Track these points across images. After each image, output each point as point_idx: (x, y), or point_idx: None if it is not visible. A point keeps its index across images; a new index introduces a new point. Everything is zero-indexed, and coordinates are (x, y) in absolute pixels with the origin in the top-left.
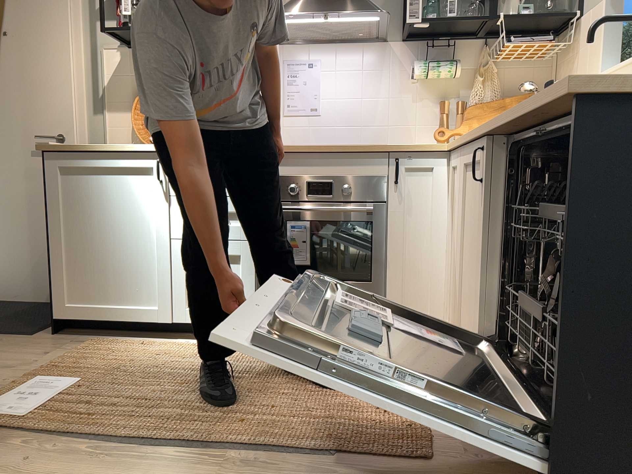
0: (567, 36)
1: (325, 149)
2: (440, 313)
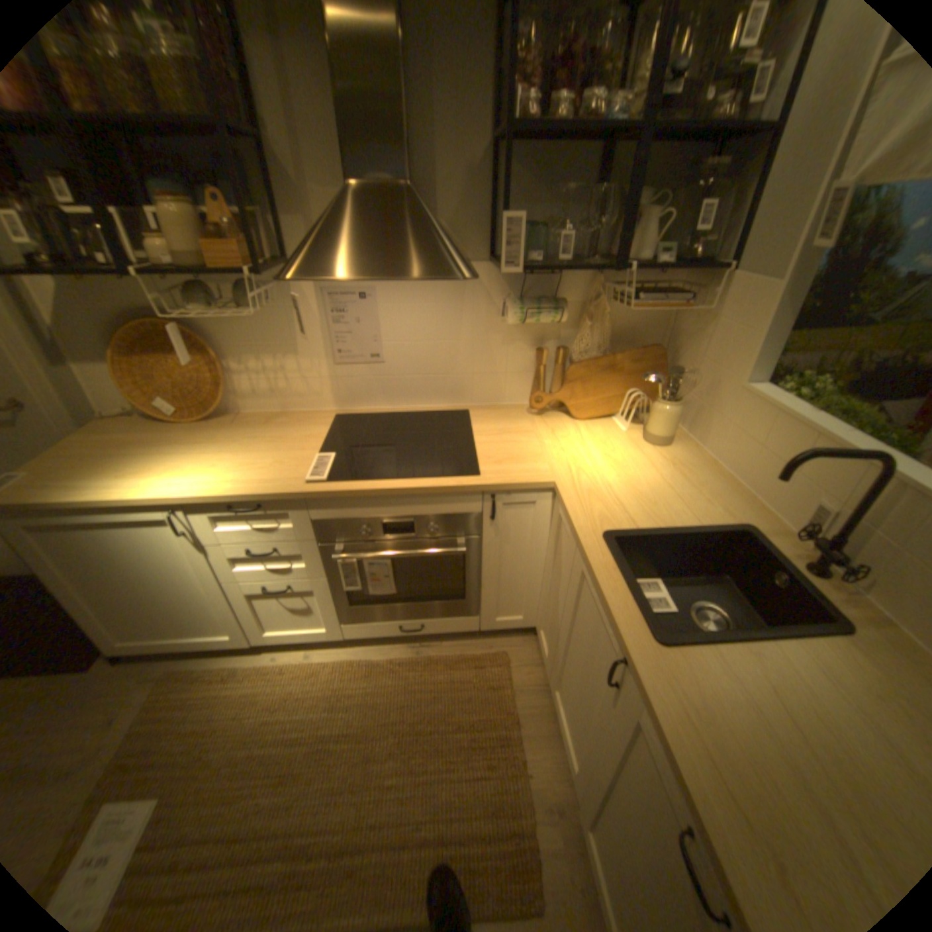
0: (709, 277)
1: (399, 492)
2: (531, 614)
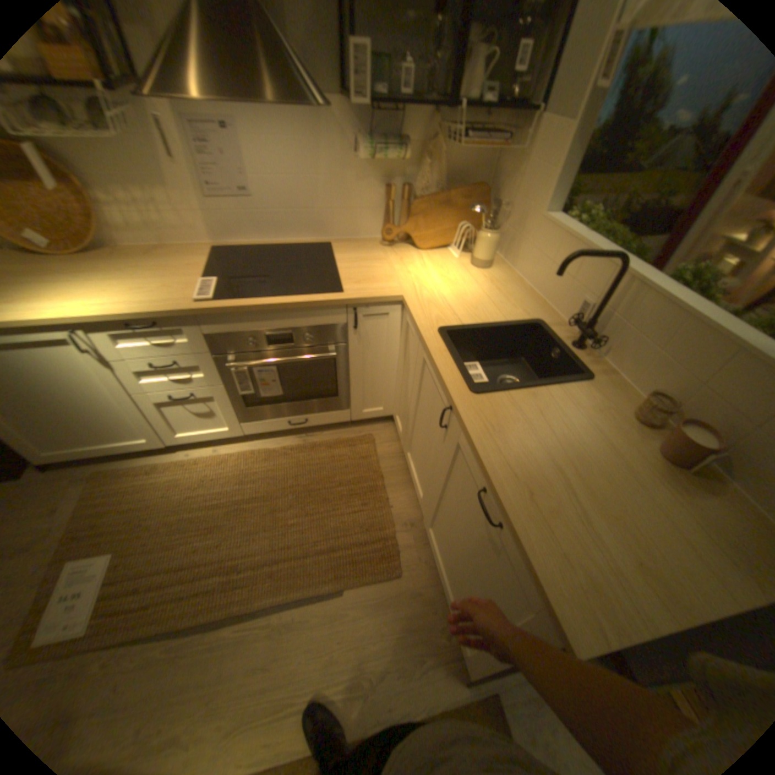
0: (525, 121)
1: (278, 307)
2: (389, 405)
